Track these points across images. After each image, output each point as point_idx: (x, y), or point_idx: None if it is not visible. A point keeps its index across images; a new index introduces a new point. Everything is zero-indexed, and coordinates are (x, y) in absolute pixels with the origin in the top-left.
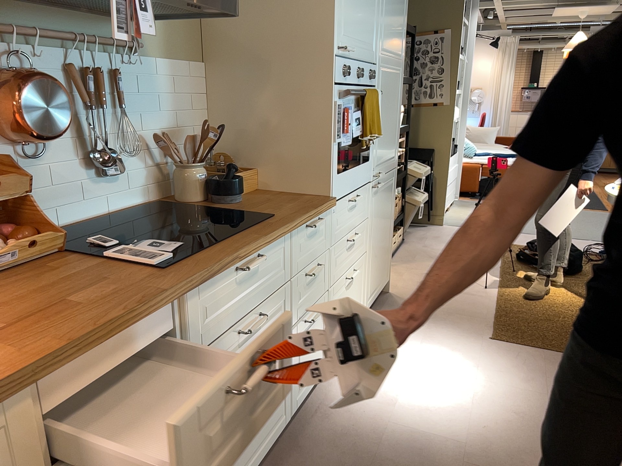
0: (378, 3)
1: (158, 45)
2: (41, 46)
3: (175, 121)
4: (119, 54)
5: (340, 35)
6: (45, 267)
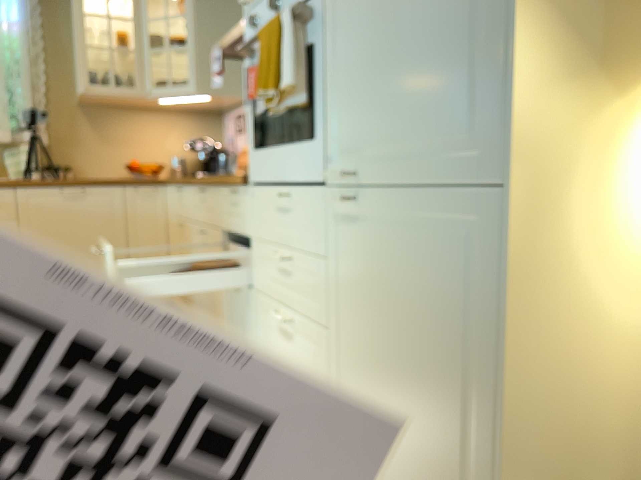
0: None
1: None
2: None
3: None
4: None
5: None
6: None
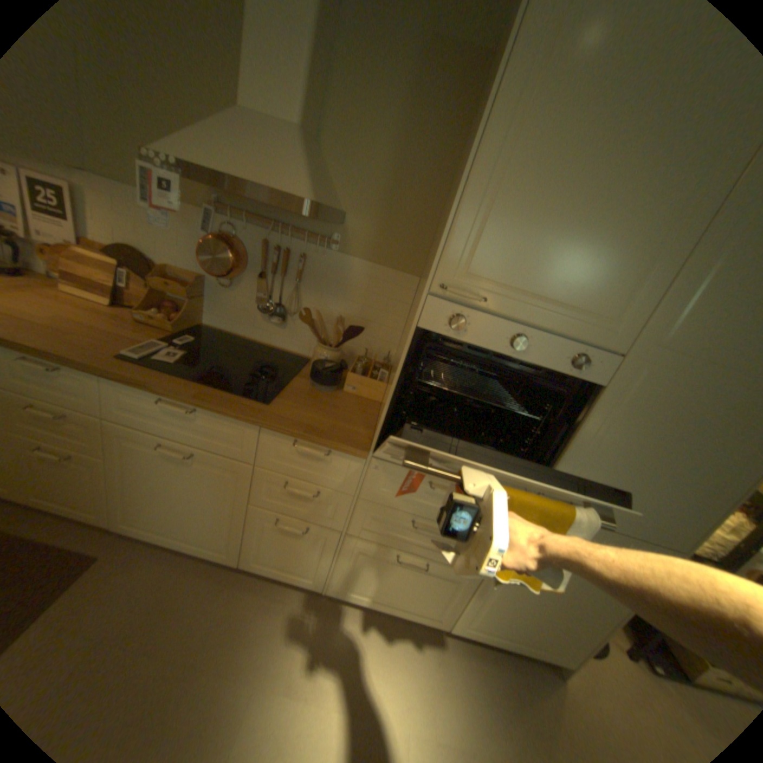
0: (678, 251)
1: (363, 247)
2: (252, 225)
3: (357, 313)
4: (316, 244)
5: (455, 269)
6: (143, 332)
